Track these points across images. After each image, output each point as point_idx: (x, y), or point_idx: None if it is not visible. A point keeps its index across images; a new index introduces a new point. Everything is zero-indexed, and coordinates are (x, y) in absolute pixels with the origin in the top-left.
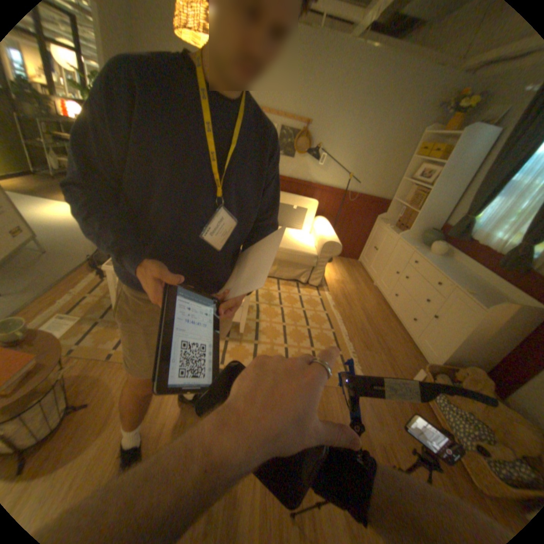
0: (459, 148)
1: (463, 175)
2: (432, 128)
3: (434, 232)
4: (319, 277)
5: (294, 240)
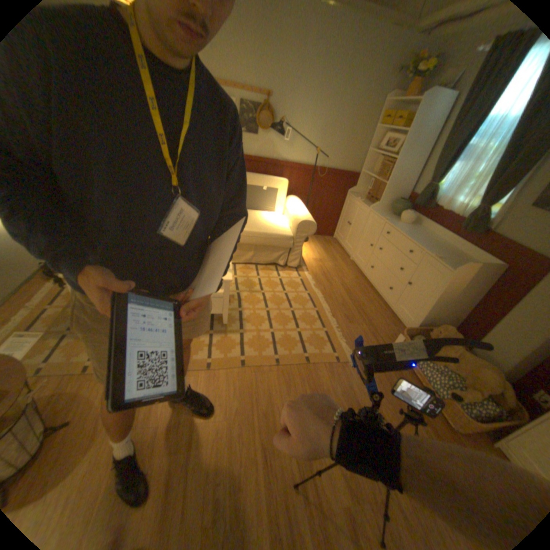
0: (419, 115)
1: (425, 142)
2: (393, 95)
3: (402, 202)
4: (297, 257)
5: (268, 223)
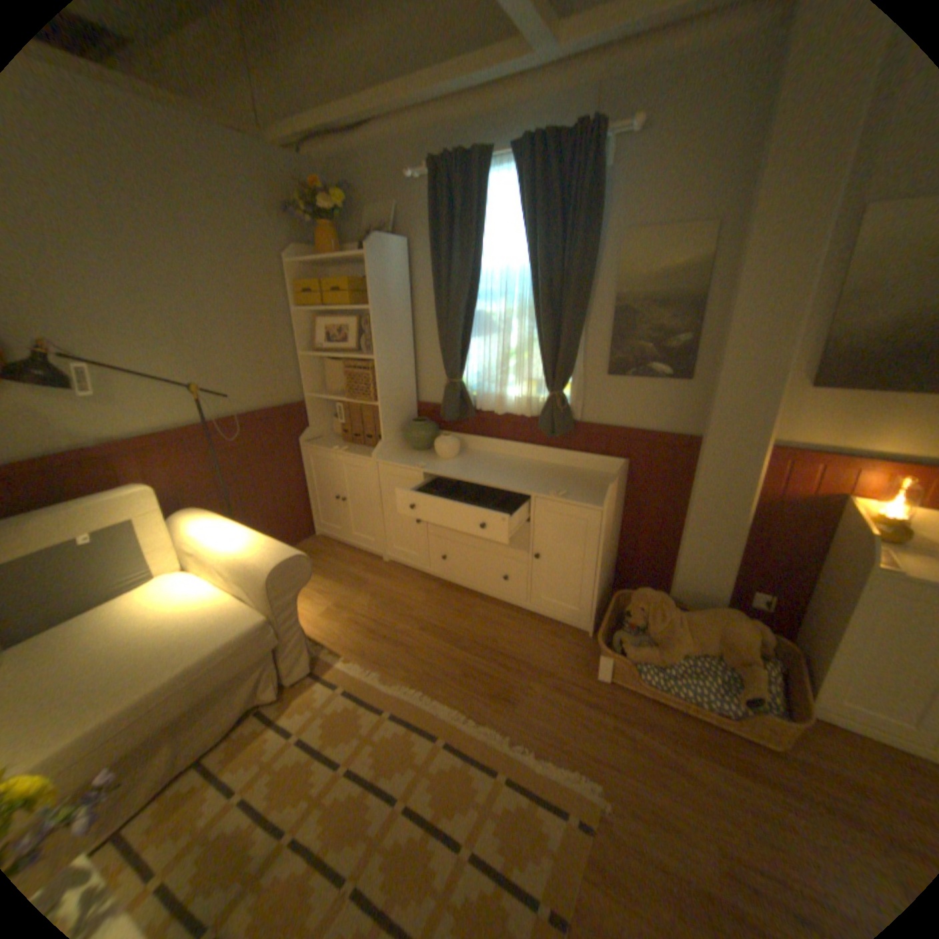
0: (366, 280)
1: (400, 321)
2: (291, 252)
3: (421, 425)
4: (300, 649)
5: (164, 628)
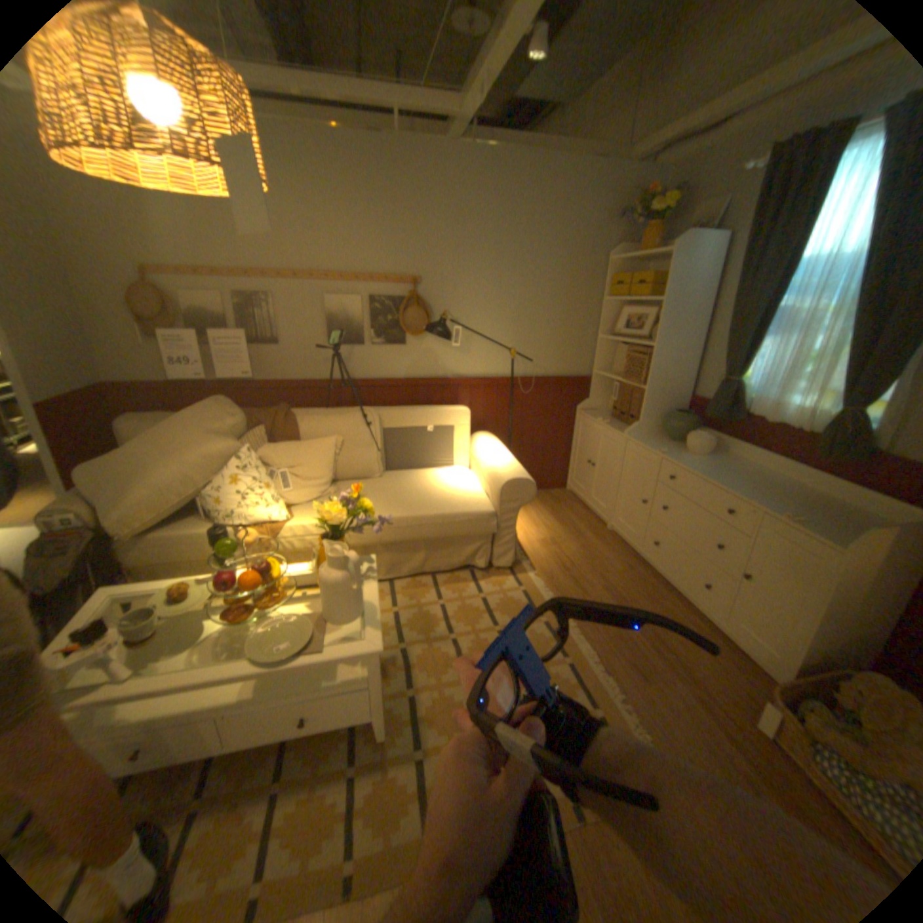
0: (673, 274)
1: (696, 313)
2: (618, 250)
3: (682, 416)
4: (510, 548)
5: (444, 492)
